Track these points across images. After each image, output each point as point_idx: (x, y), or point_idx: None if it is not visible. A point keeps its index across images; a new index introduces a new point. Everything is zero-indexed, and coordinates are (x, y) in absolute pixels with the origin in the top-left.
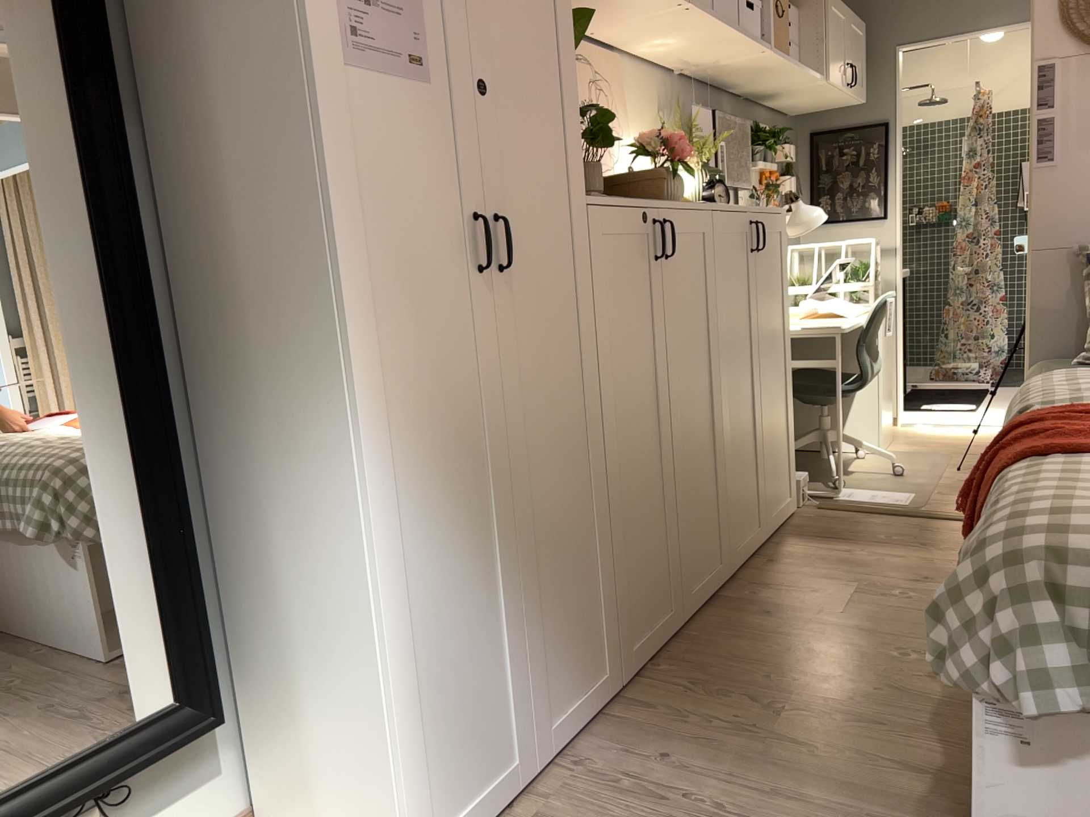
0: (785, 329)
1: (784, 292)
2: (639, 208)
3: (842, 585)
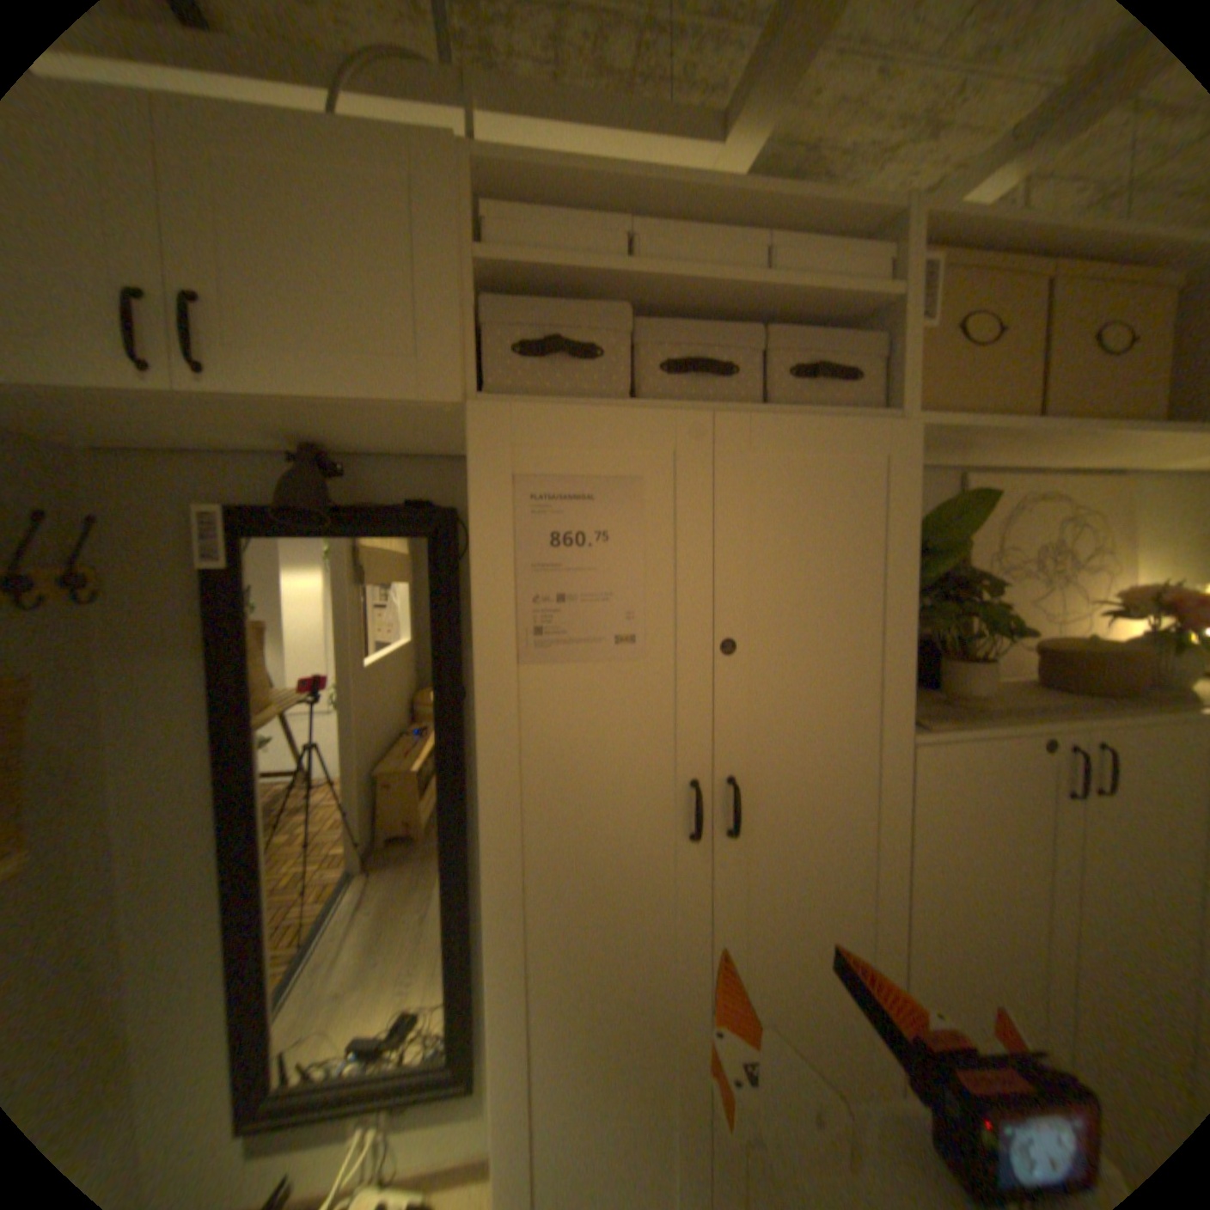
0: None
1: None
2: (1049, 739)
3: None
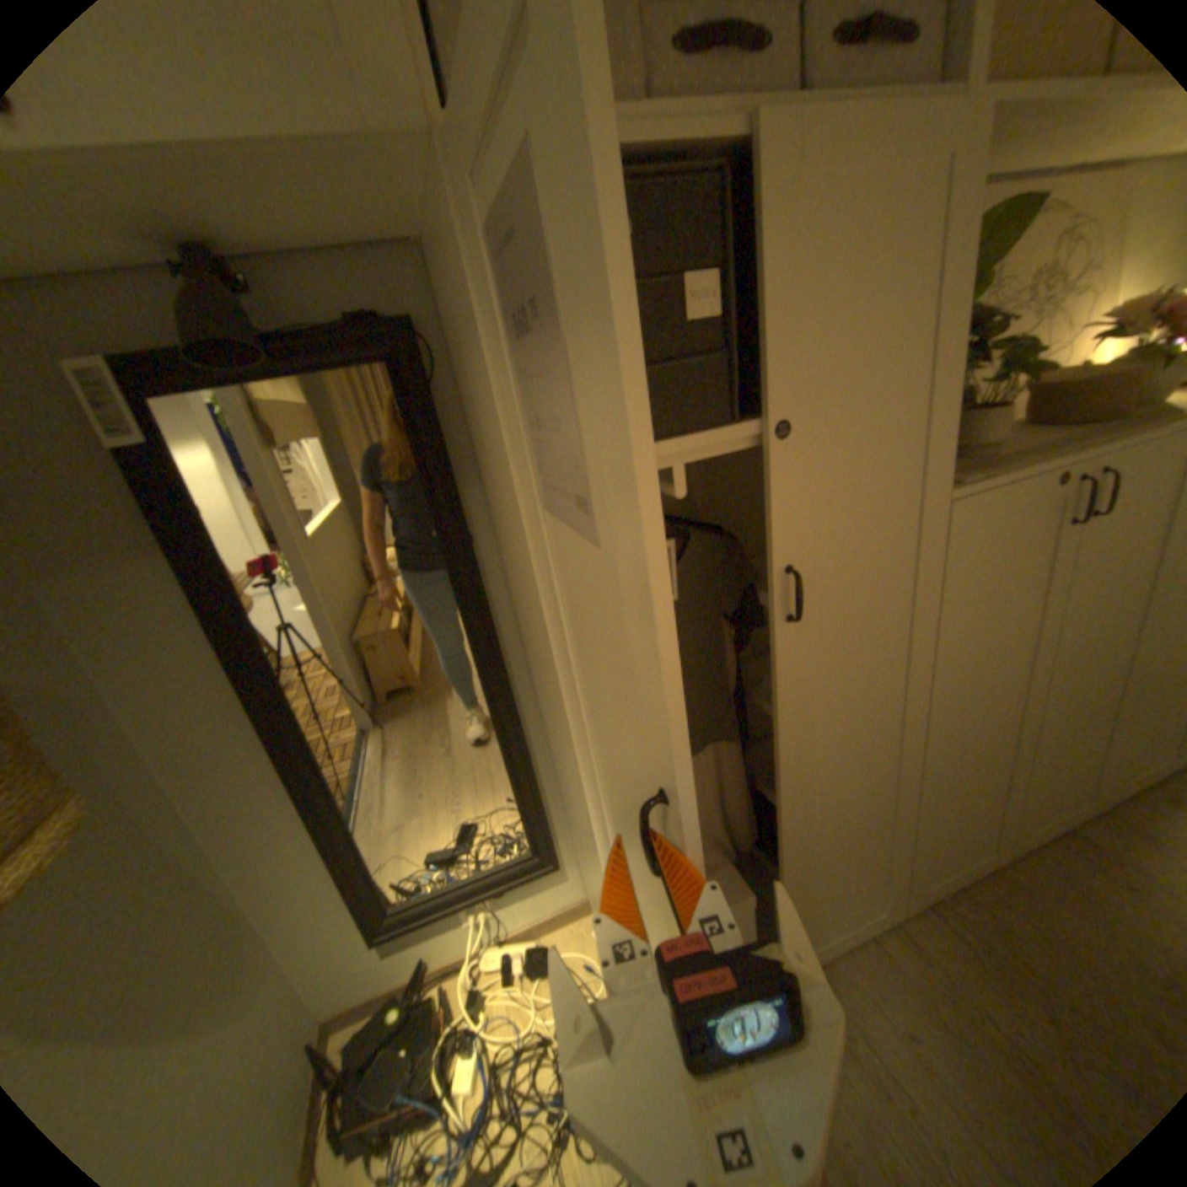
0: None
1: None
2: (1063, 472)
3: None
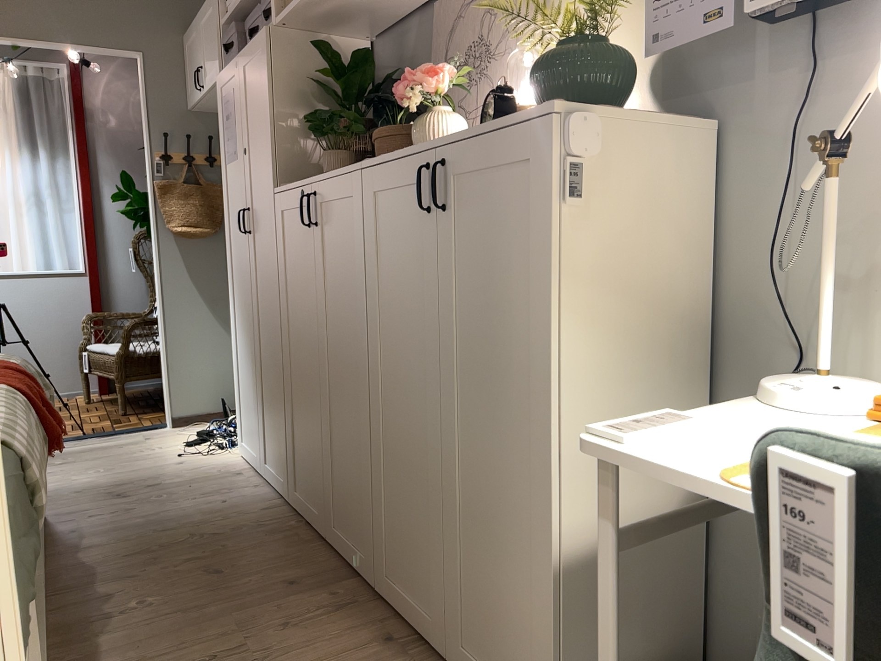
0: (550, 386)
1: (551, 302)
2: (300, 188)
3: (263, 654)
